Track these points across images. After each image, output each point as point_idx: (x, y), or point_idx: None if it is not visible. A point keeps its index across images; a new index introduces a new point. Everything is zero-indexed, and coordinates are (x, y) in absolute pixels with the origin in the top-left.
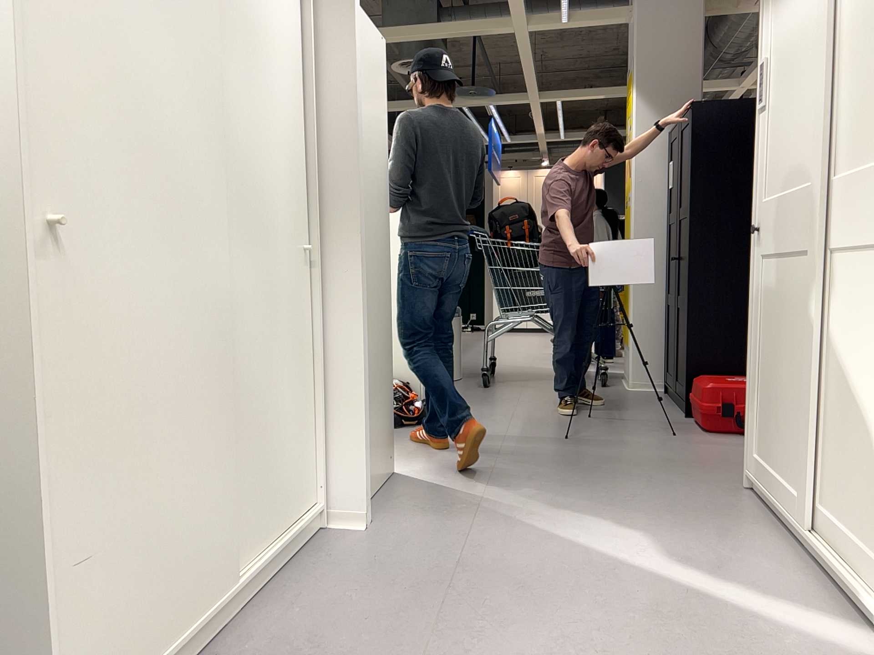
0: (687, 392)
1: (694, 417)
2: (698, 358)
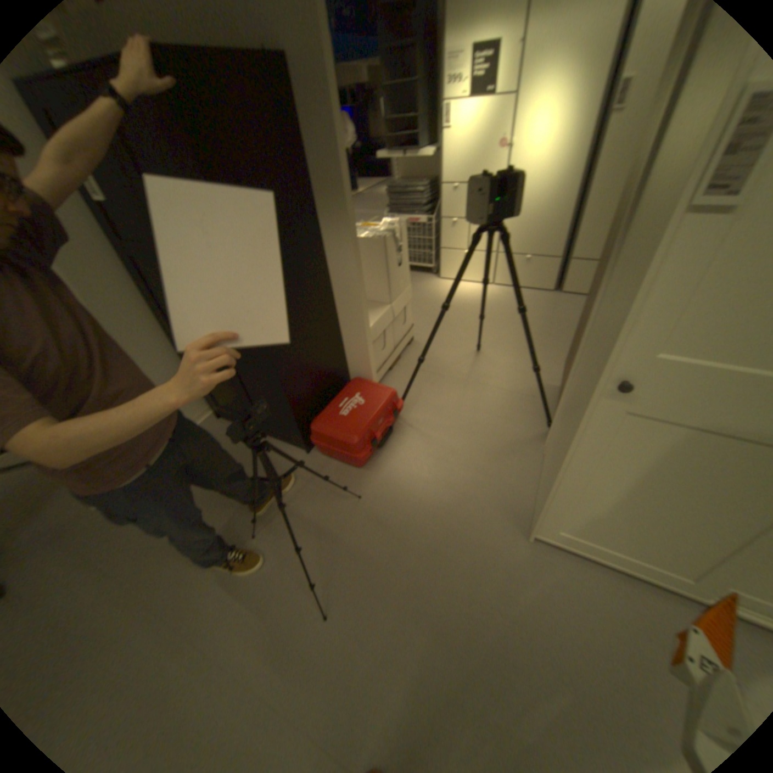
0: (305, 436)
1: (341, 459)
2: (303, 406)
